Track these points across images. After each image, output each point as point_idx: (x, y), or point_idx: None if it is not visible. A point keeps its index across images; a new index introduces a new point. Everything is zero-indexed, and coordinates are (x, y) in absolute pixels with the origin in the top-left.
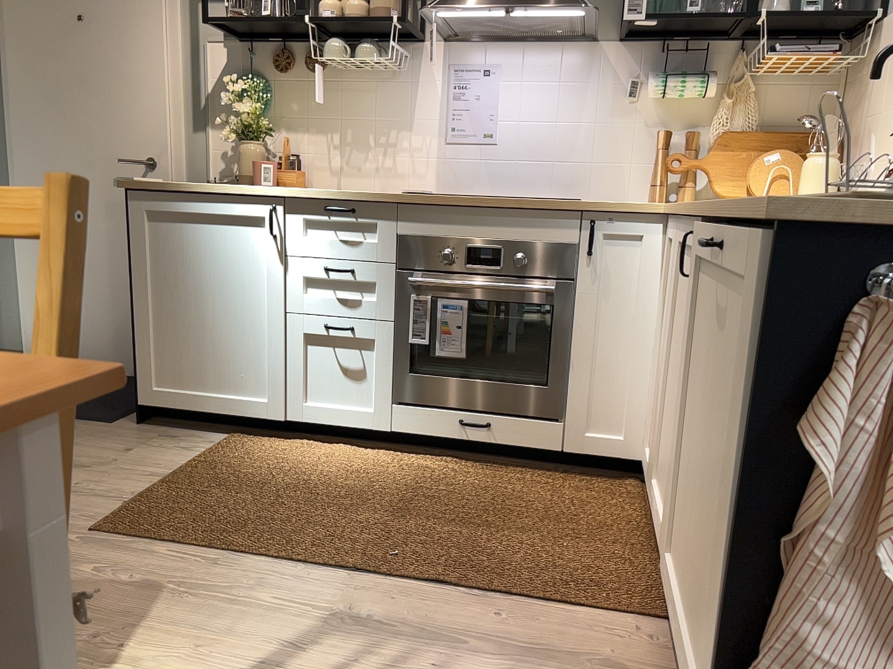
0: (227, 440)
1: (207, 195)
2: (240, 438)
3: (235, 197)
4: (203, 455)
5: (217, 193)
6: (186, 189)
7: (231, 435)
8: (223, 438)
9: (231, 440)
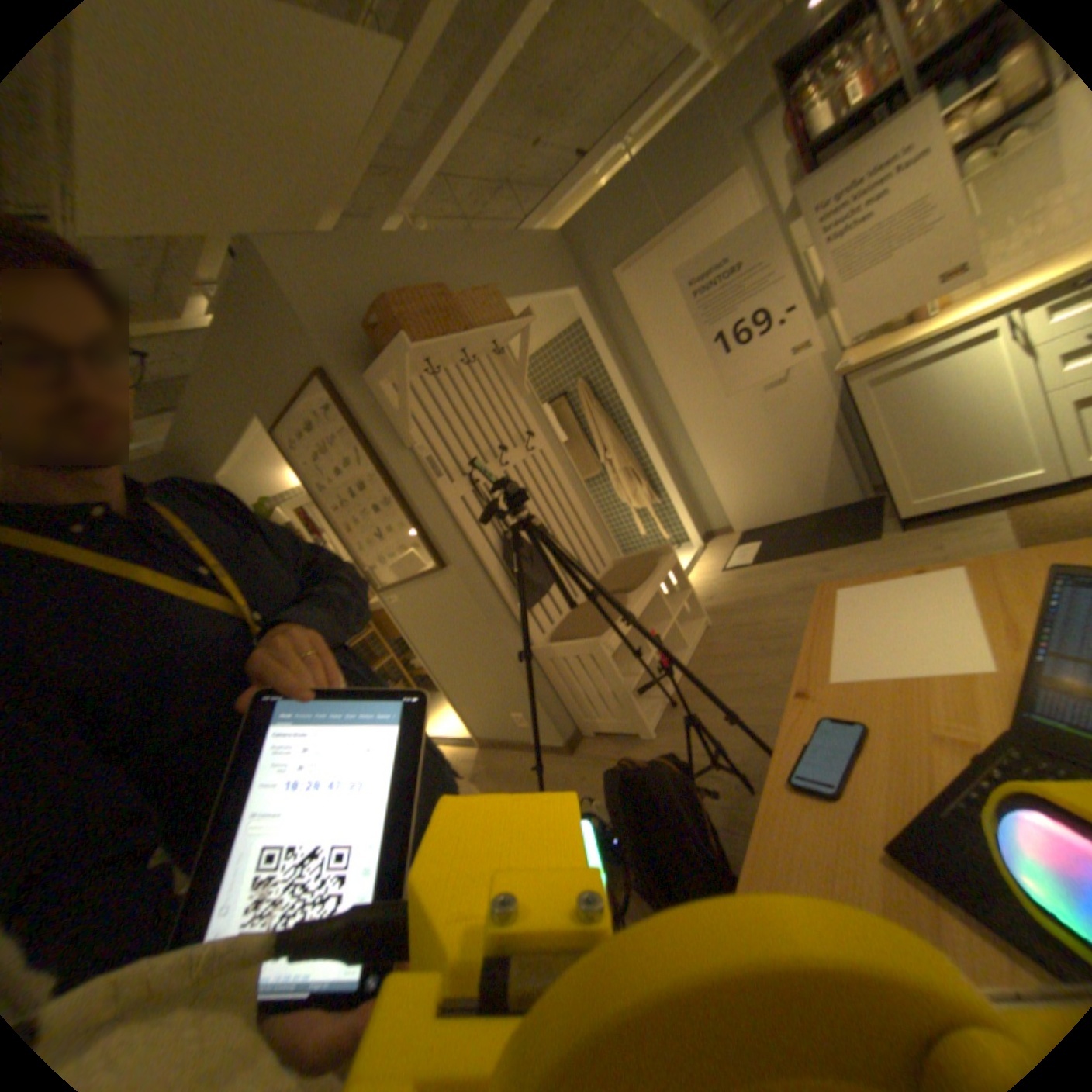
0: (1012, 514)
1: (927, 340)
2: (1017, 510)
3: (959, 327)
4: (1015, 529)
5: (939, 334)
6: (905, 346)
7: (1003, 511)
8: (1000, 515)
9: (1012, 513)
